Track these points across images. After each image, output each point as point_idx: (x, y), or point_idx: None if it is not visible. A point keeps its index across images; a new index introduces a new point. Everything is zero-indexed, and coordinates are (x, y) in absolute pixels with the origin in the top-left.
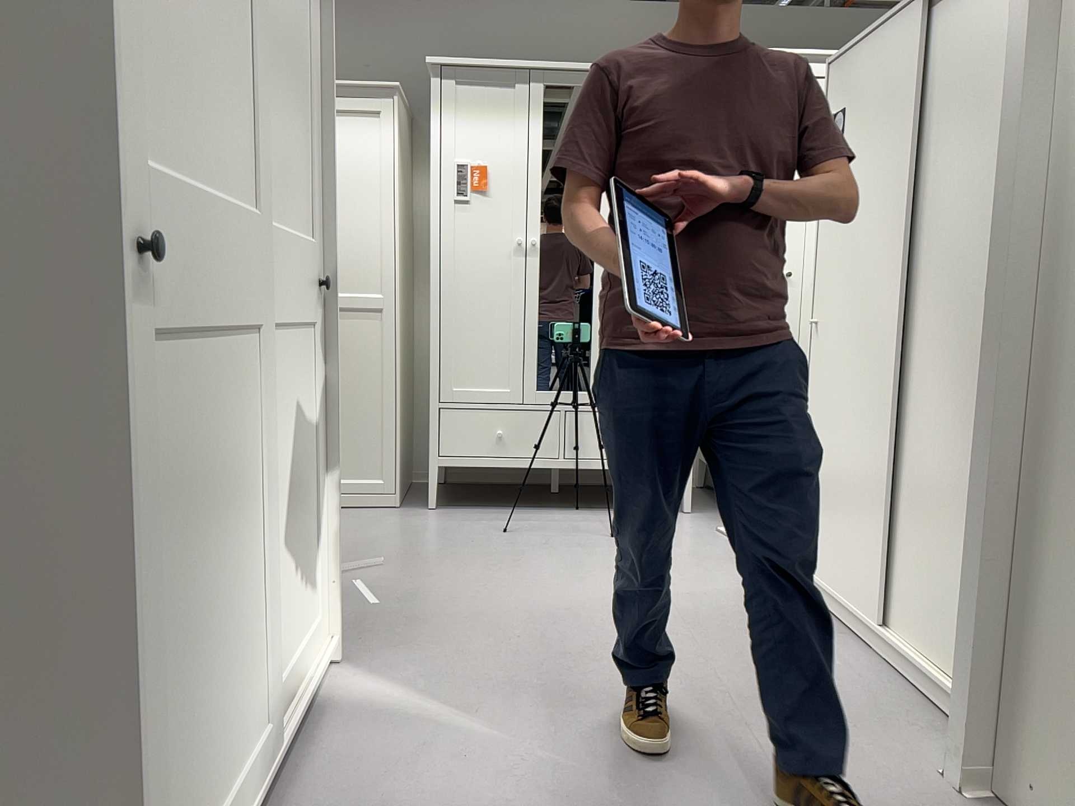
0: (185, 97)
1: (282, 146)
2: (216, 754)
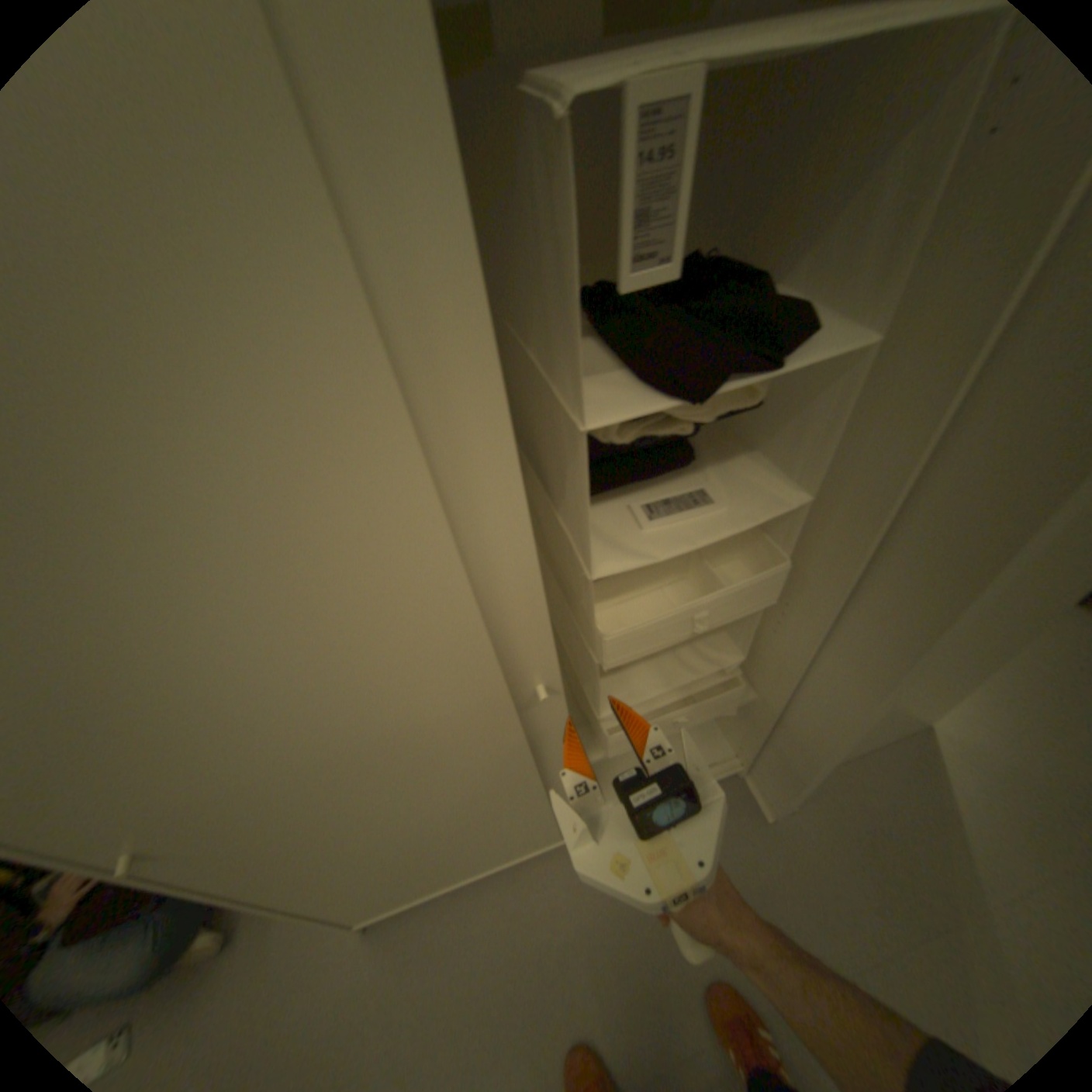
0: None
1: None
2: None
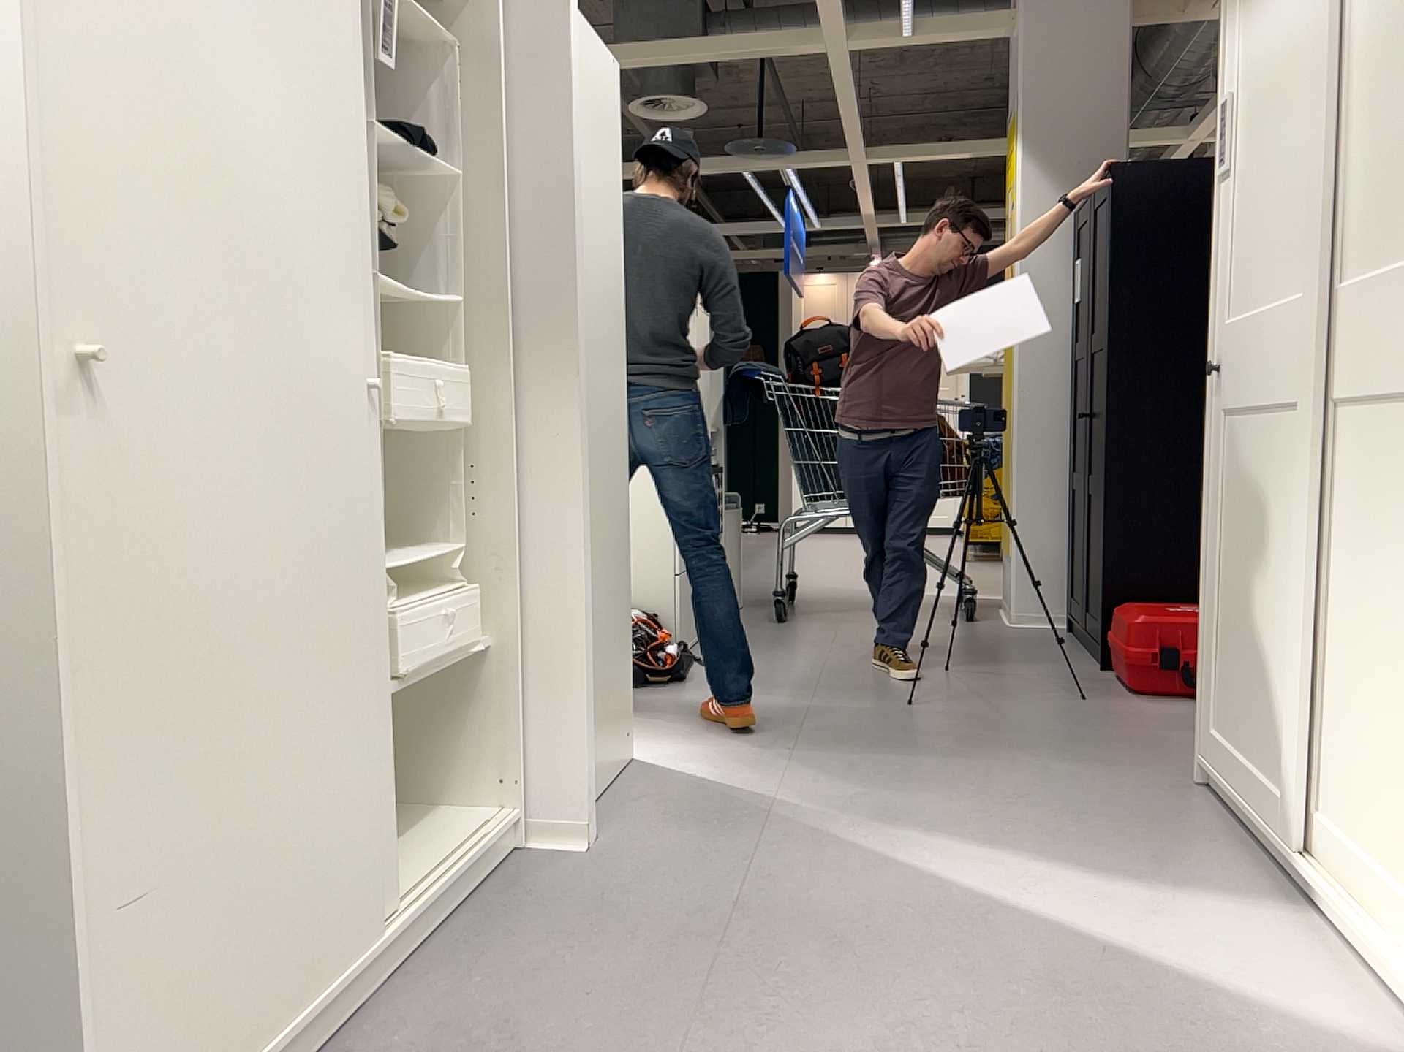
0: (1253, 253)
1: (1402, 148)
2: (1242, 714)
